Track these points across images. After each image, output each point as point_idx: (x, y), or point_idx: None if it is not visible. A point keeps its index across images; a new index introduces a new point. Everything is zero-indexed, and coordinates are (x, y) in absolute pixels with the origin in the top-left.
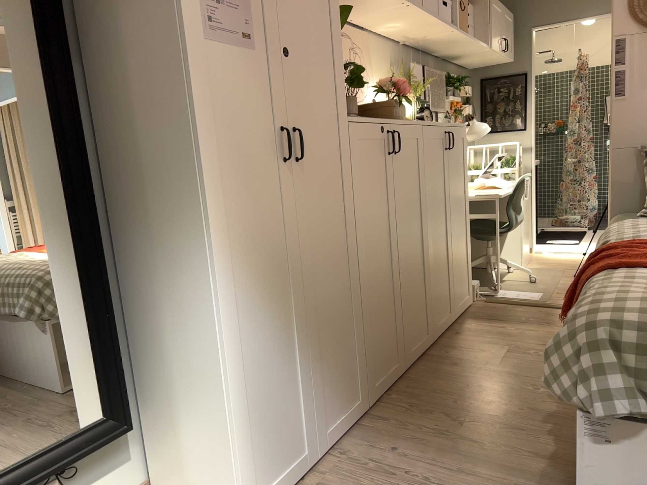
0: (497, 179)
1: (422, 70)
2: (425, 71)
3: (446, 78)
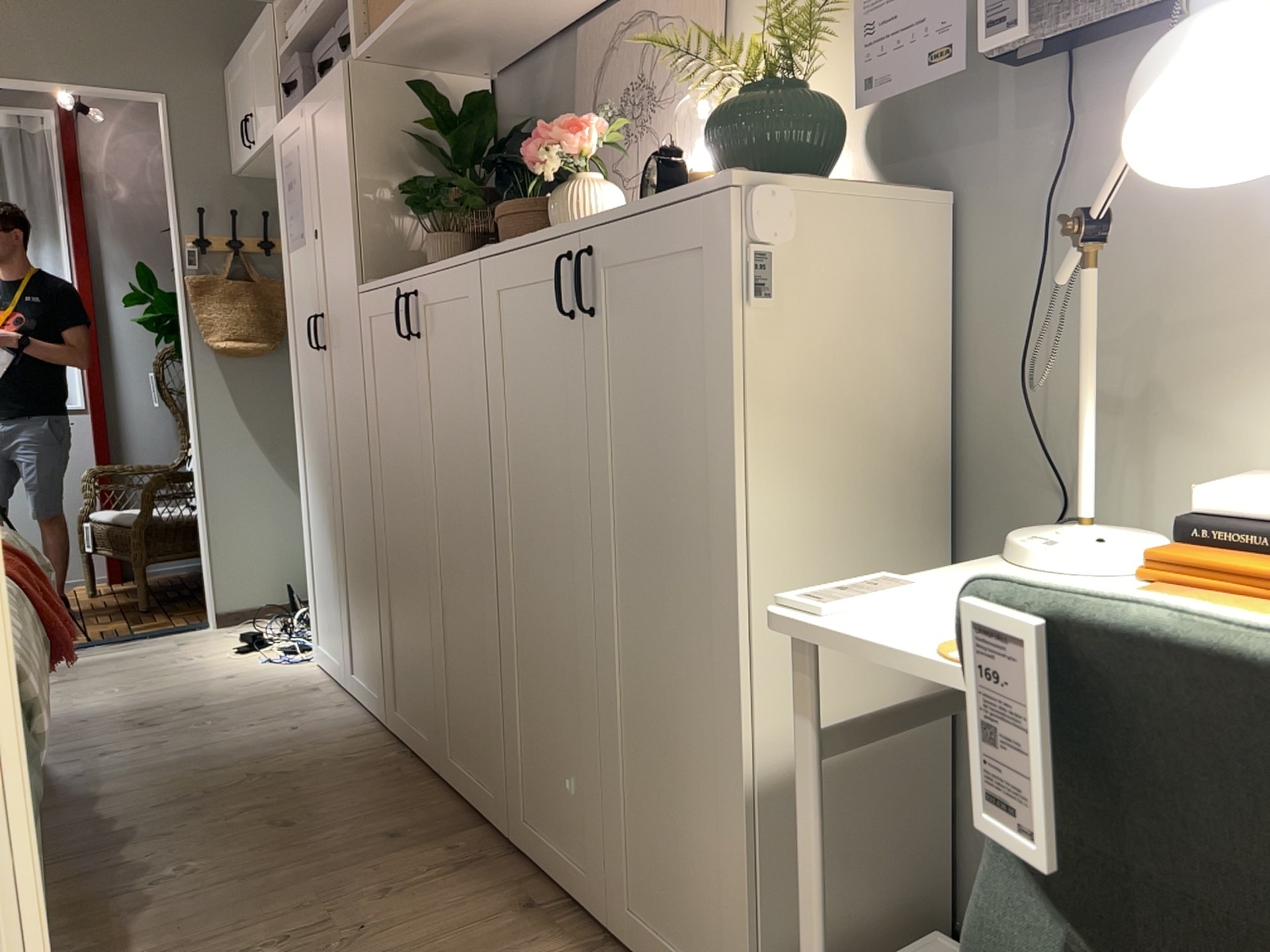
0: None
1: None
2: None
3: None
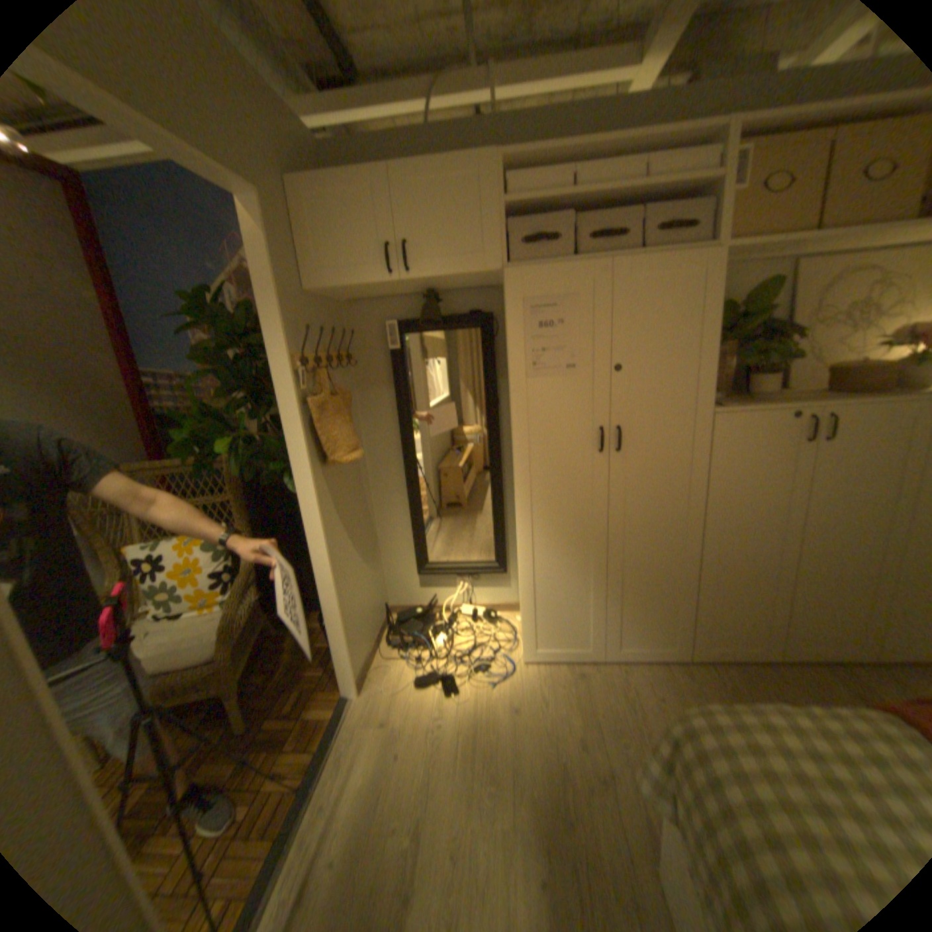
0: None
1: None
2: None
3: None
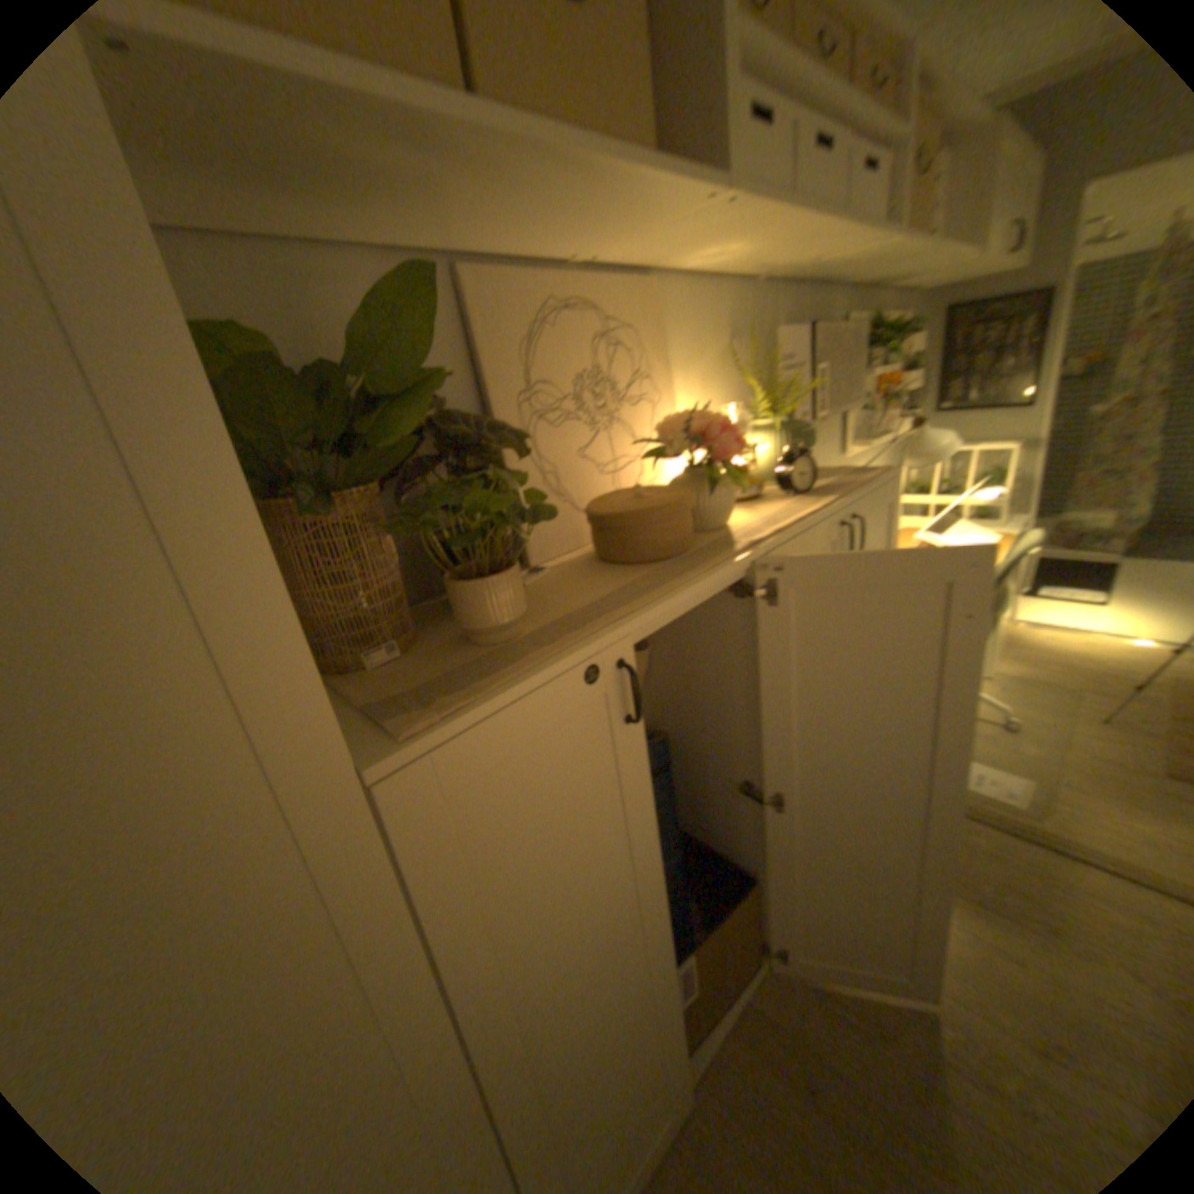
0: (961, 529)
1: (818, 321)
2: (823, 321)
3: (873, 324)
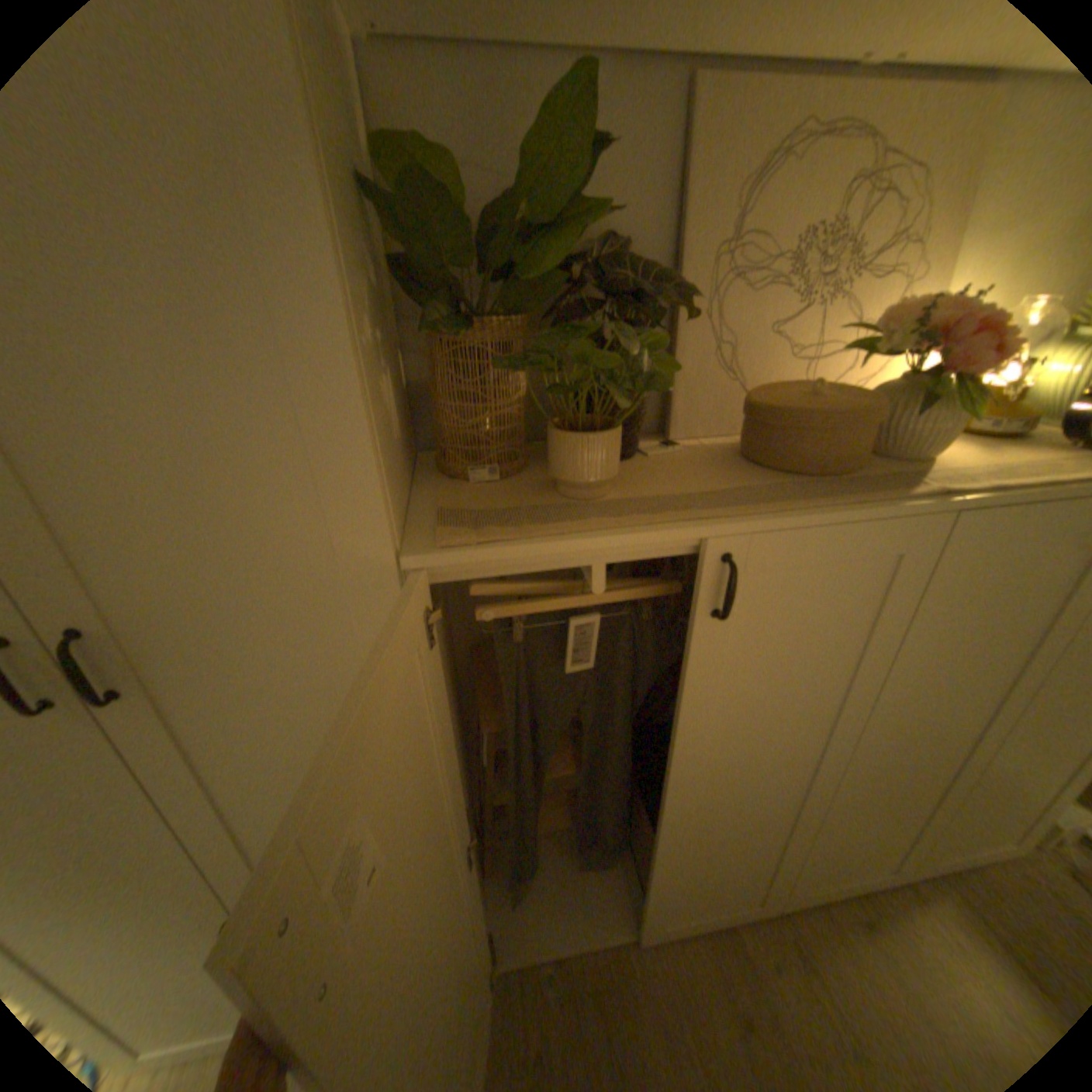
0: None
1: None
2: None
3: None
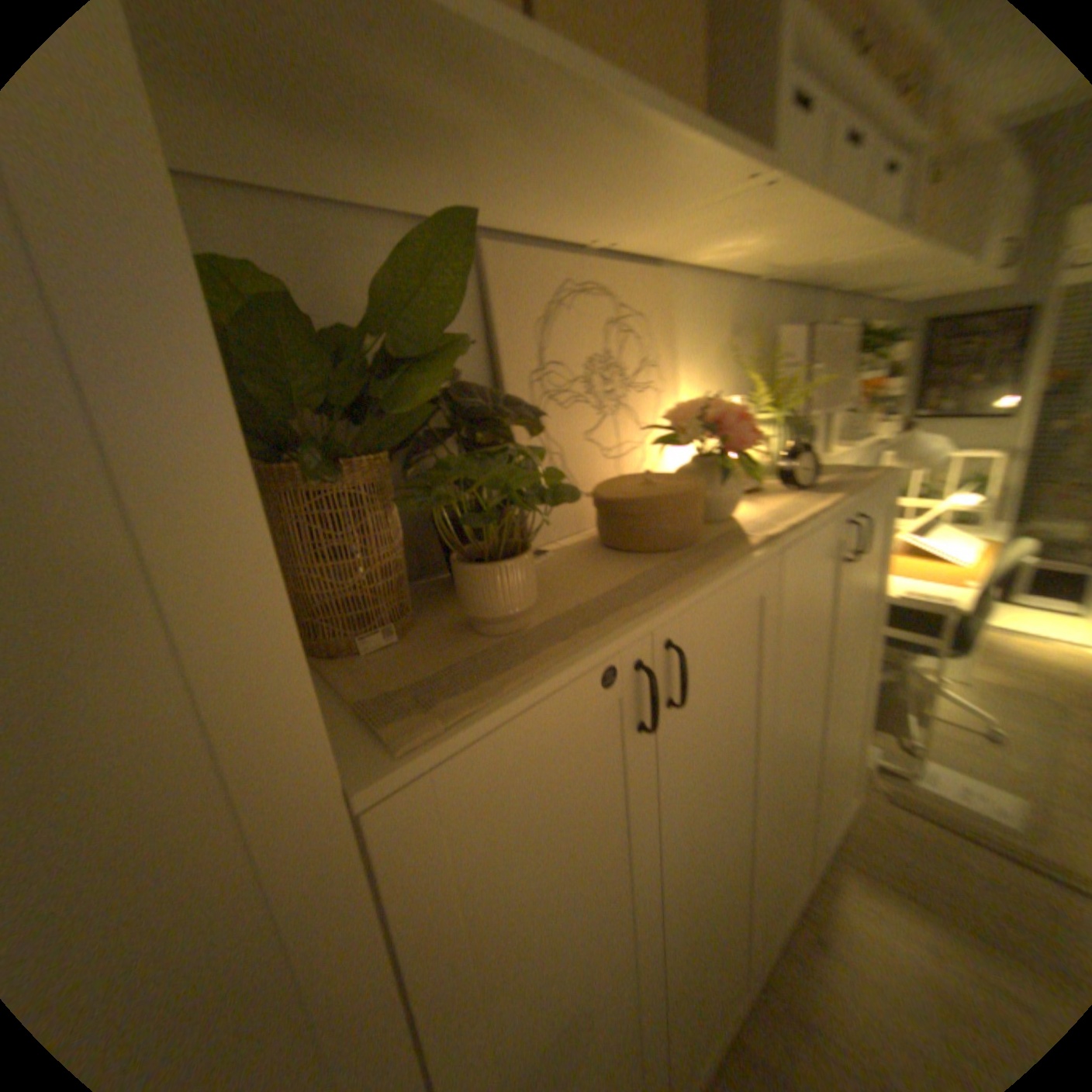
0: (945, 533)
1: (812, 325)
2: (817, 325)
3: (862, 331)
